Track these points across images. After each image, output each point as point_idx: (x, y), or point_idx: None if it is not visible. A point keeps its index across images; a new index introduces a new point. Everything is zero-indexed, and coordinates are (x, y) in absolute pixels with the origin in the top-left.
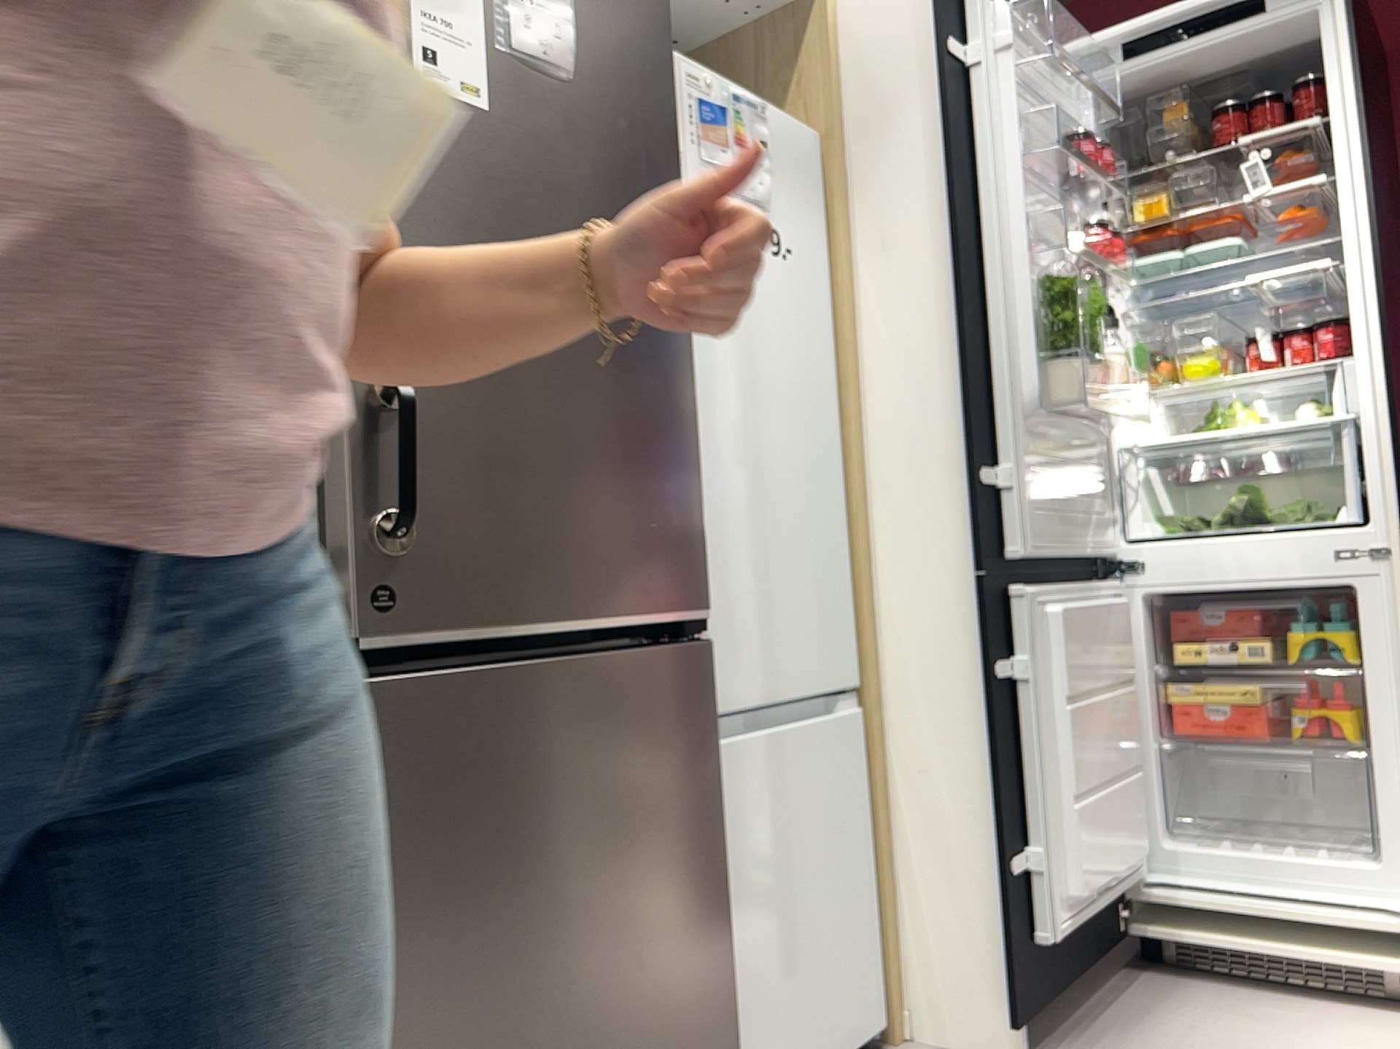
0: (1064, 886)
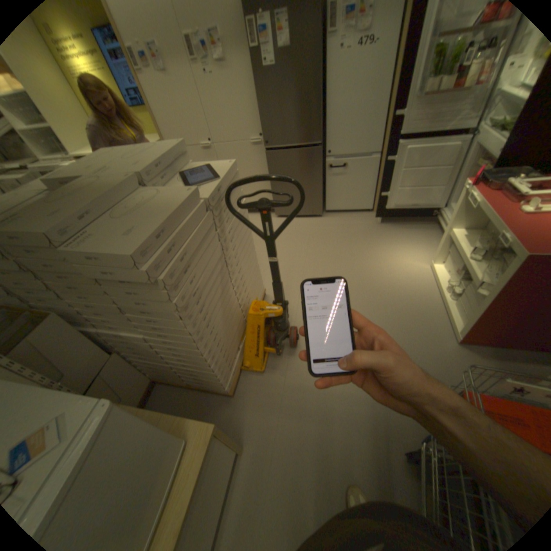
0: (393, 201)
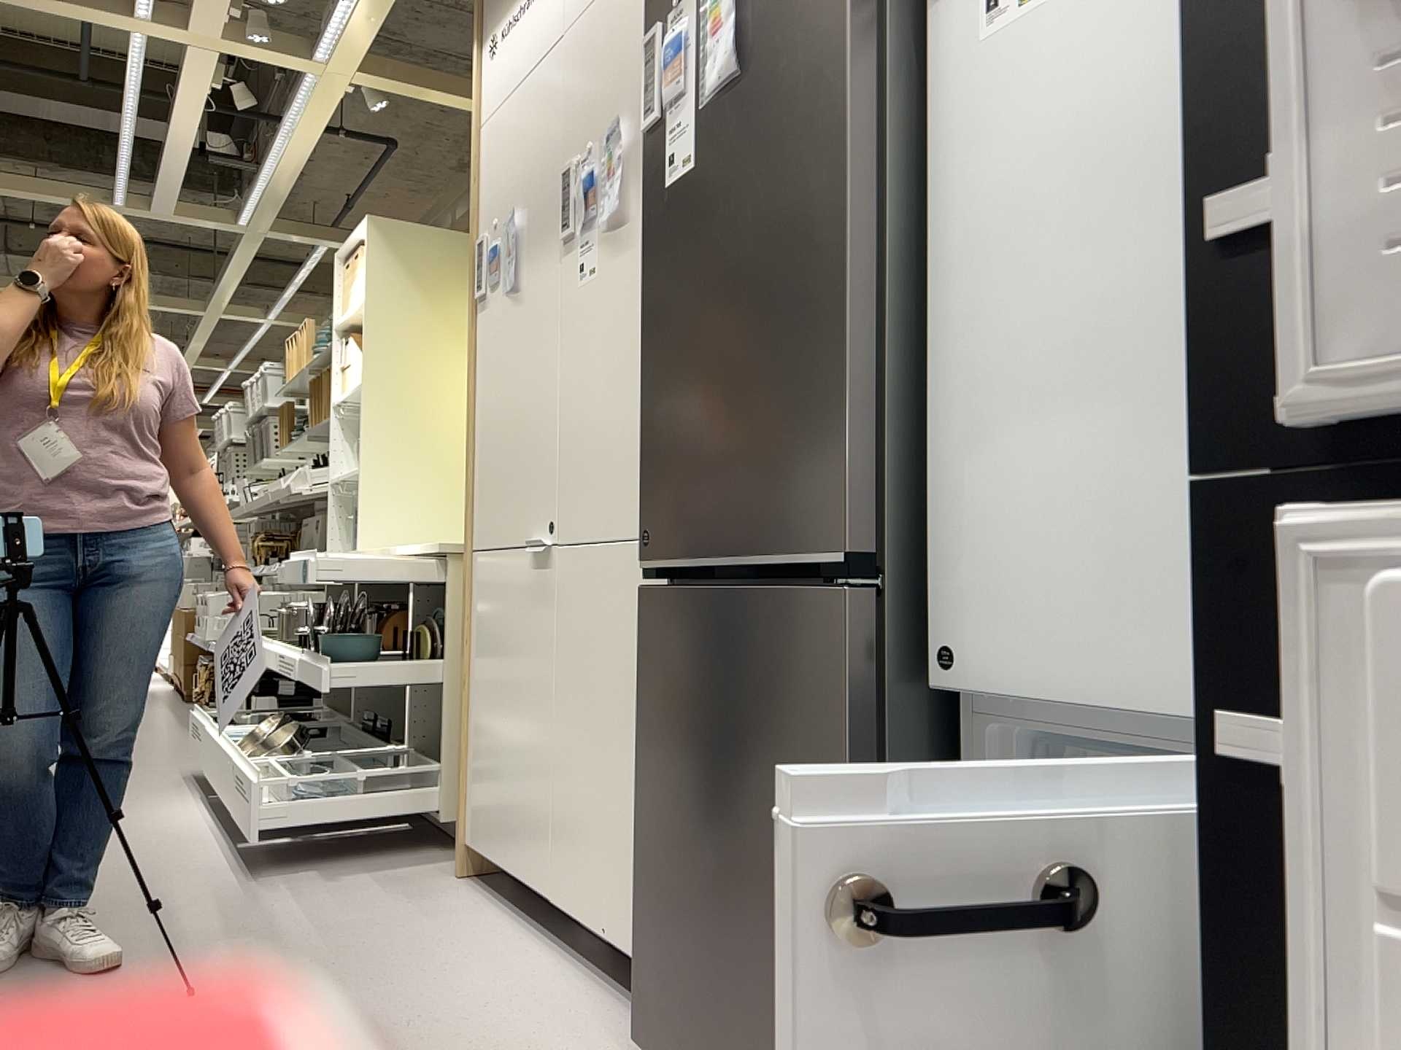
0: None
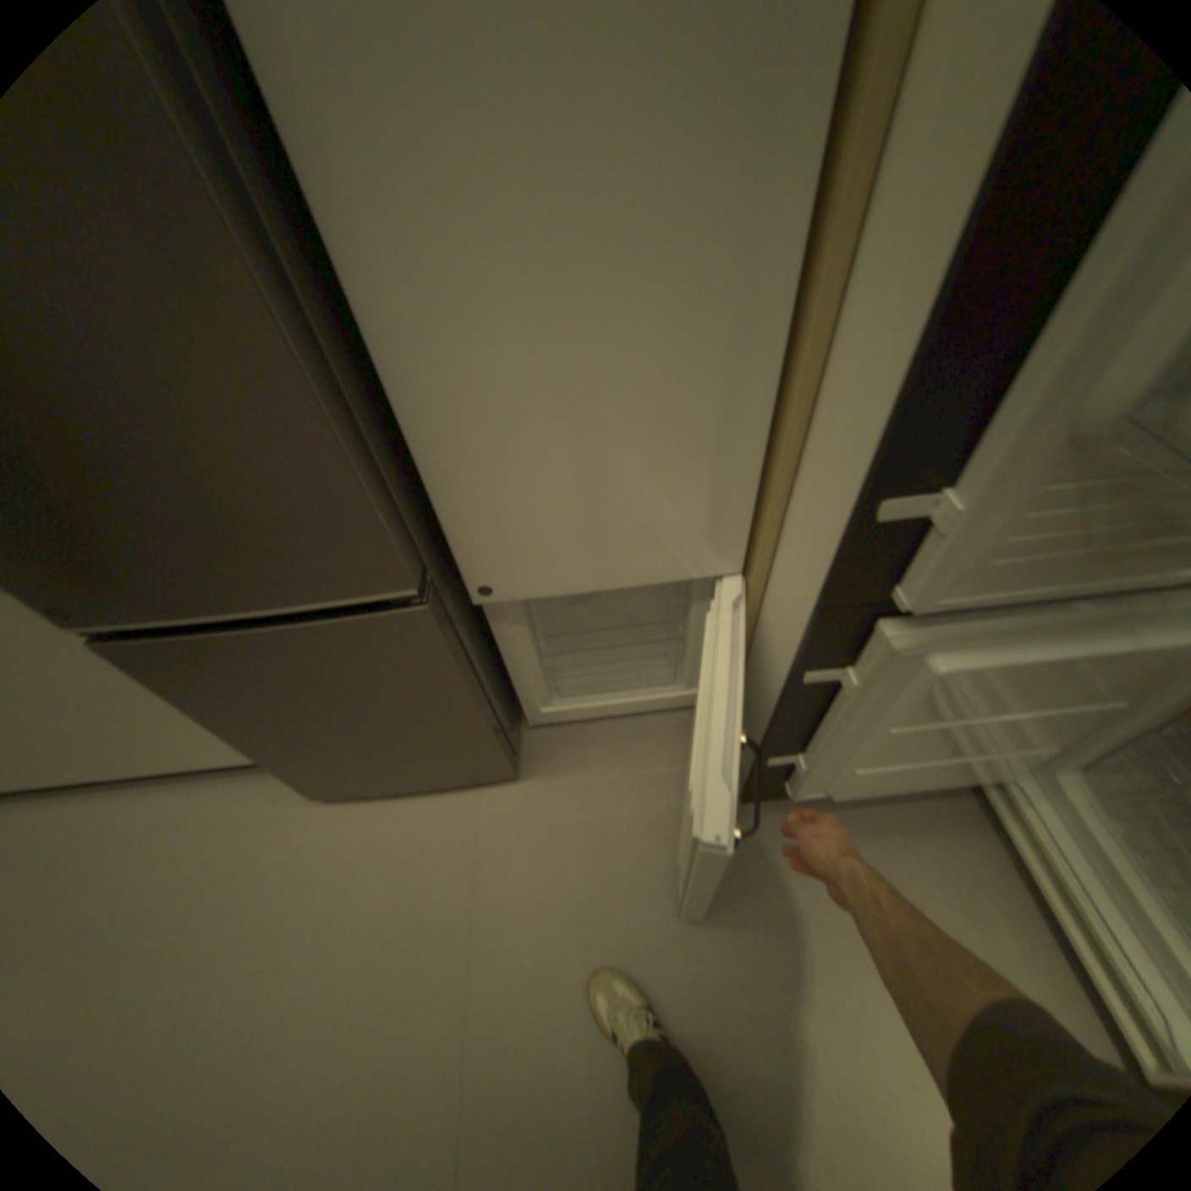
0: (823, 783)
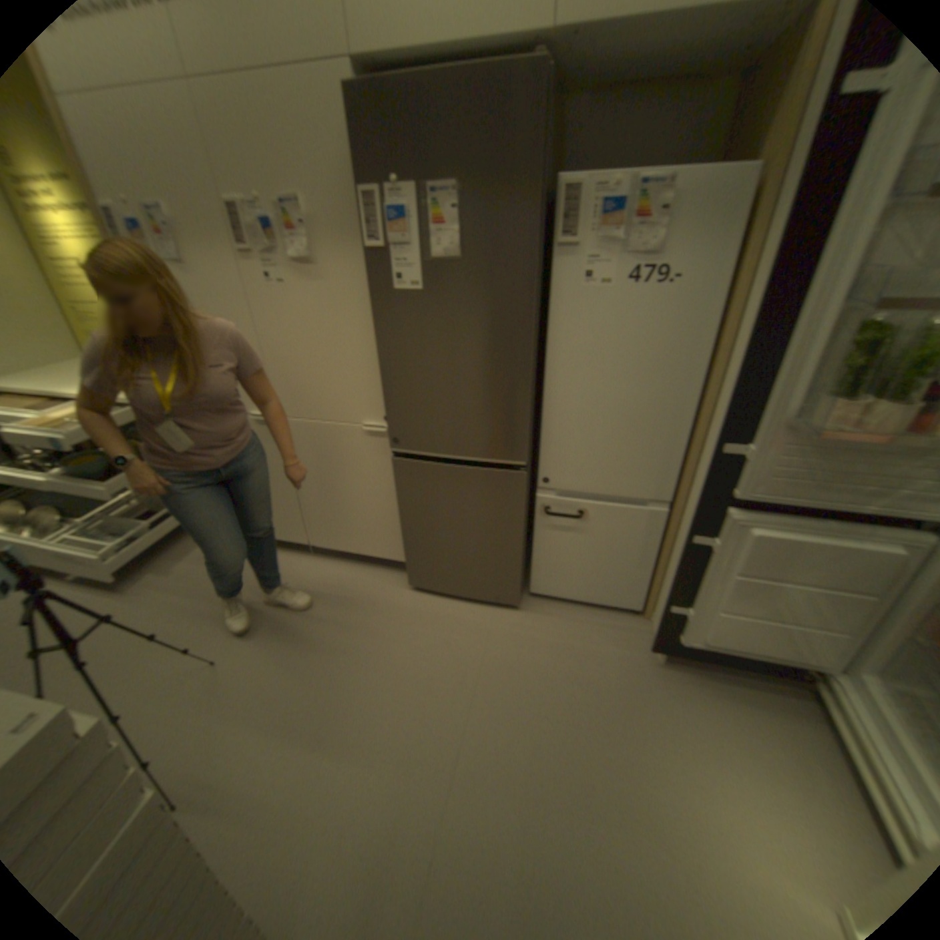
0: (703, 633)
